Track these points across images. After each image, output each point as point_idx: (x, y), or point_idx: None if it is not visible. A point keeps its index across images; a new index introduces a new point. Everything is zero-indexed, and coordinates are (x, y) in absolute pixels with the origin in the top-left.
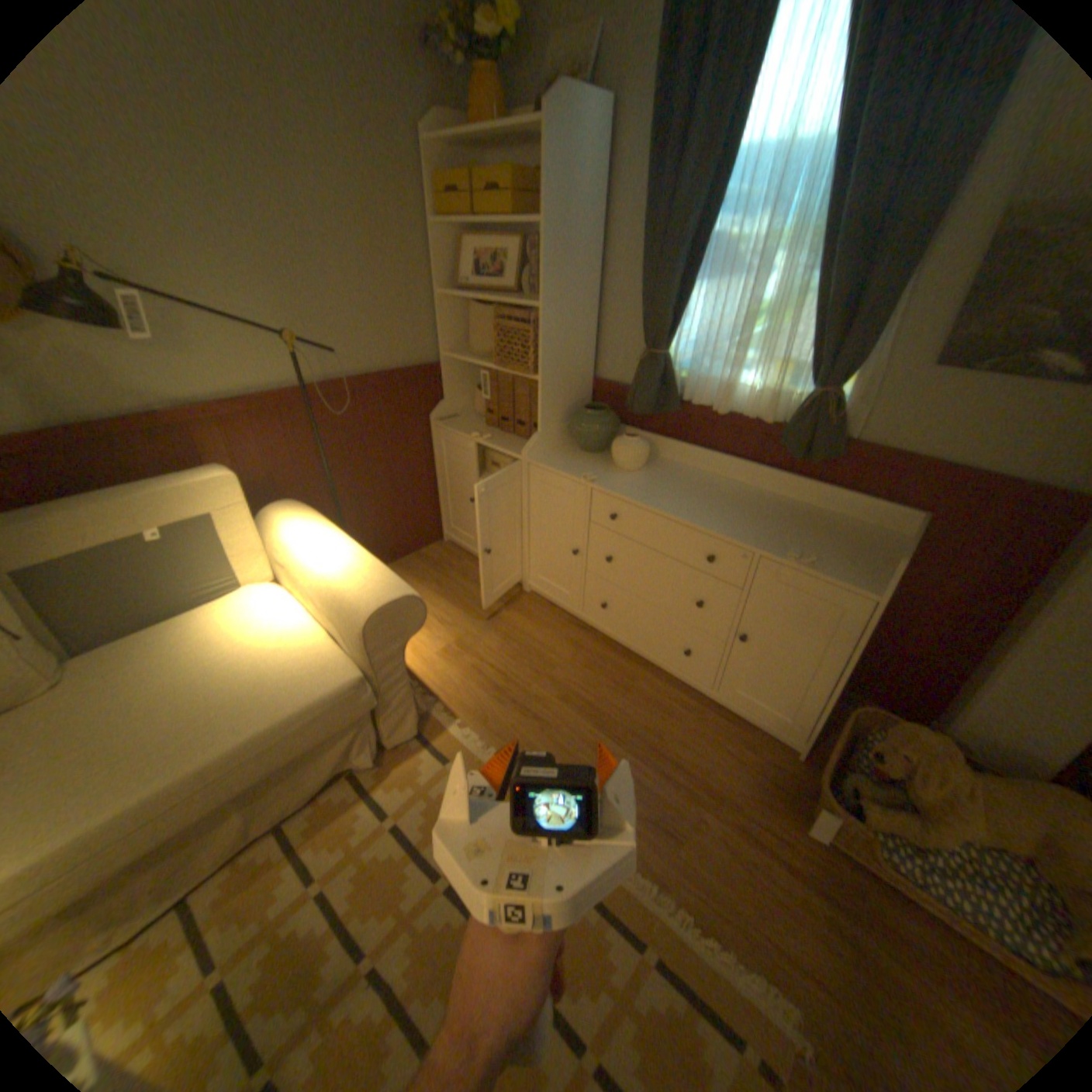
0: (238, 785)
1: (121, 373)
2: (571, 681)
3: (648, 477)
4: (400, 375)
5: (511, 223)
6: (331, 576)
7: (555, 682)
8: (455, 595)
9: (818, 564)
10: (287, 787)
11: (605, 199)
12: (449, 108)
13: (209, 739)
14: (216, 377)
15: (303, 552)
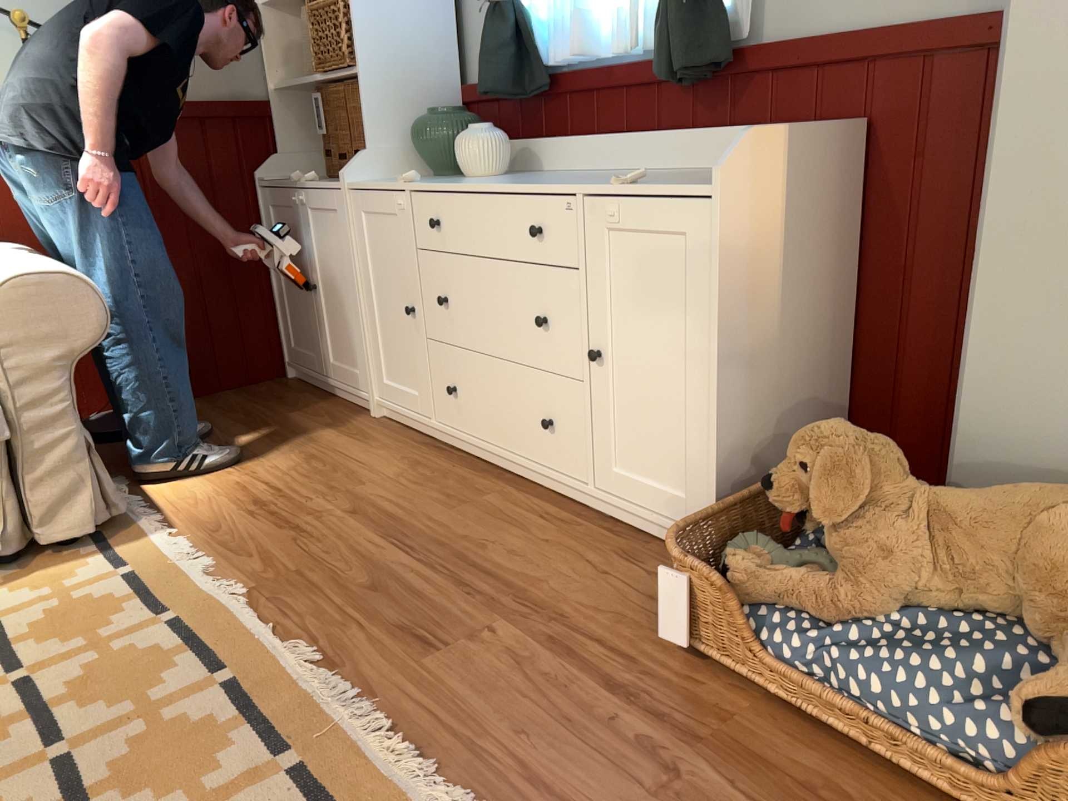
0: None
1: None
2: (377, 496)
3: (497, 178)
4: (204, 113)
5: None
6: None
7: (350, 497)
8: (263, 423)
9: (648, 183)
10: None
11: None
12: None
13: None
14: None
15: None
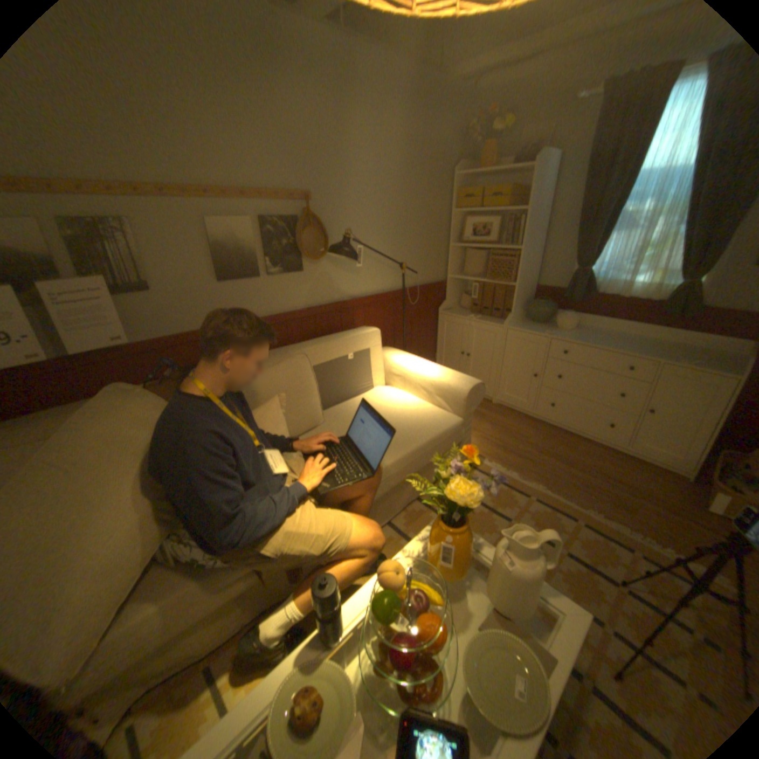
0: (425, 462)
1: (337, 285)
2: (540, 444)
3: (579, 333)
4: (430, 288)
5: (492, 211)
6: (437, 376)
7: (531, 445)
8: None
9: (698, 365)
10: (427, 476)
11: (551, 198)
12: (465, 161)
13: (414, 438)
14: (365, 287)
15: (414, 368)
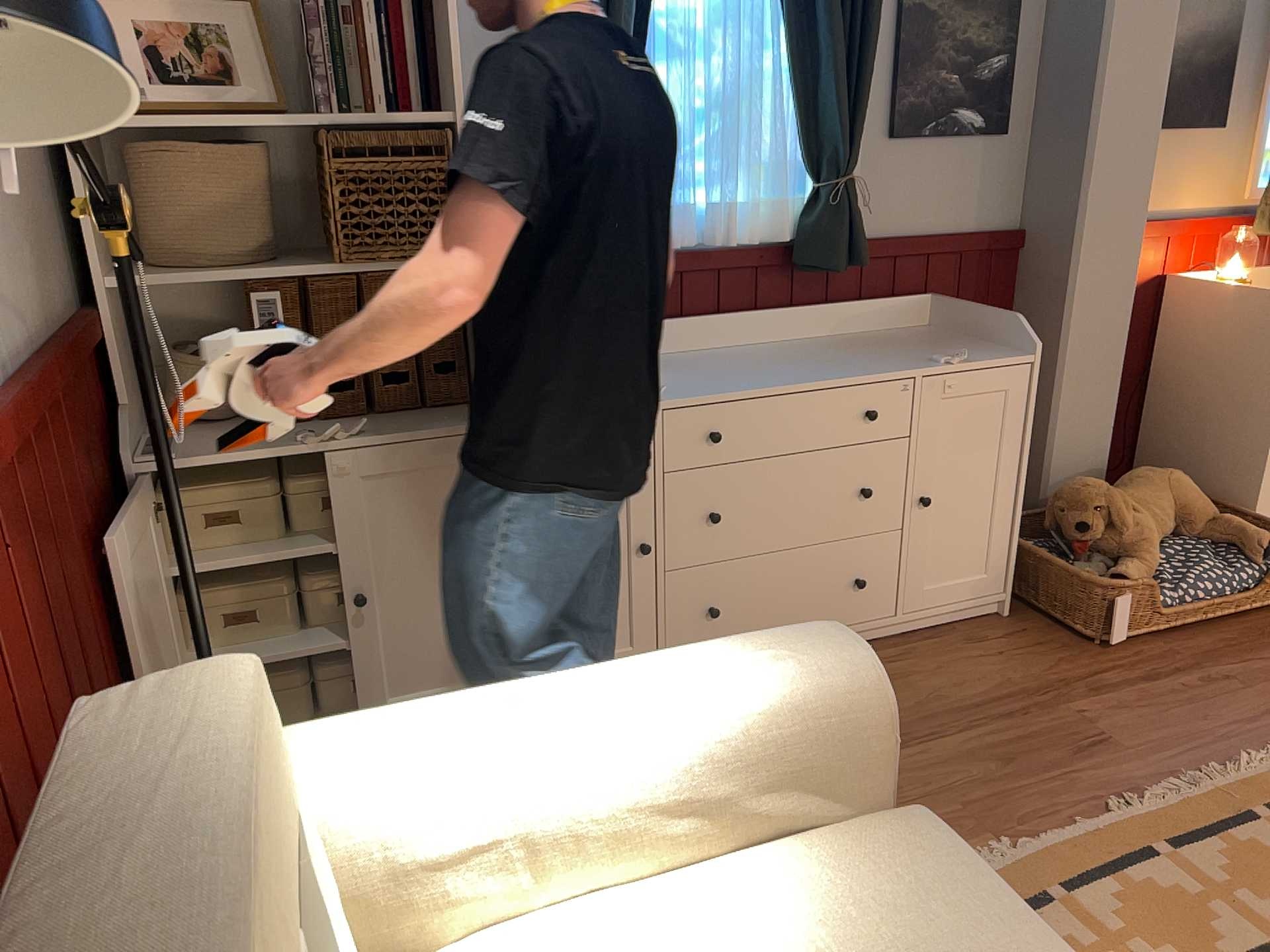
0: None
1: None
2: None
3: (677, 373)
4: (77, 347)
5: None
6: (701, 707)
7: None
8: None
9: (964, 358)
10: None
11: None
12: None
13: None
14: None
15: (543, 748)
